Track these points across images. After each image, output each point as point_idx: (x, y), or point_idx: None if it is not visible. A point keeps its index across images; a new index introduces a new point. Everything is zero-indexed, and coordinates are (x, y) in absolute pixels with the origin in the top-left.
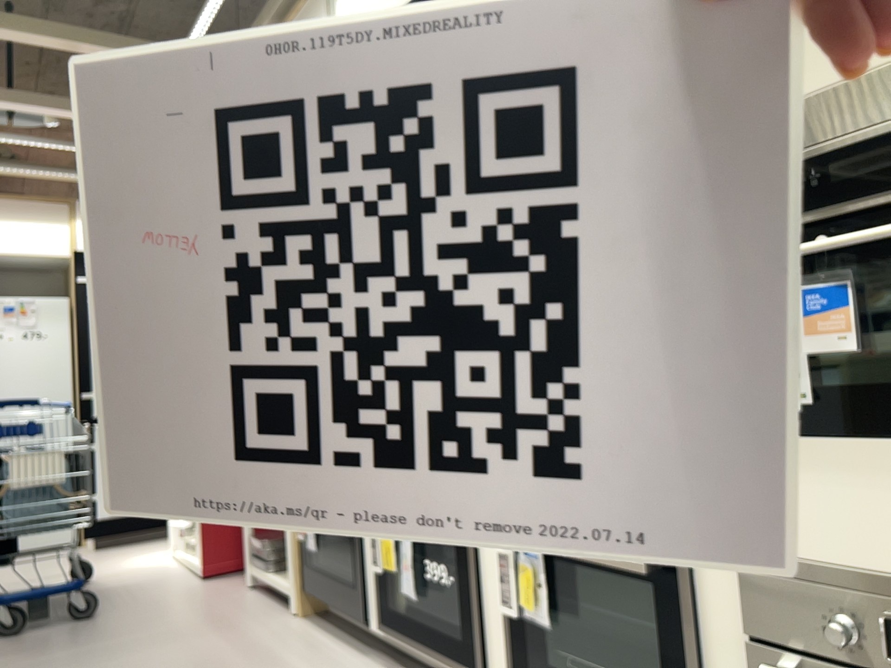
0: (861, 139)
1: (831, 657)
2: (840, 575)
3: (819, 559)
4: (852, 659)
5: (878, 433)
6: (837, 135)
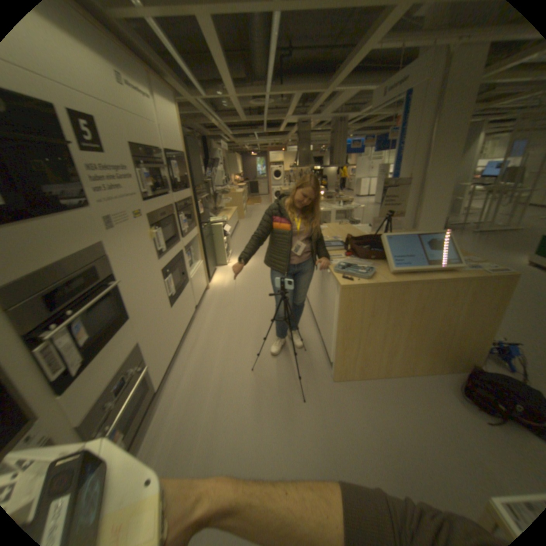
0: (61, 280)
1: (104, 419)
2: (101, 397)
3: (95, 400)
4: (109, 411)
5: (95, 356)
6: (62, 280)
